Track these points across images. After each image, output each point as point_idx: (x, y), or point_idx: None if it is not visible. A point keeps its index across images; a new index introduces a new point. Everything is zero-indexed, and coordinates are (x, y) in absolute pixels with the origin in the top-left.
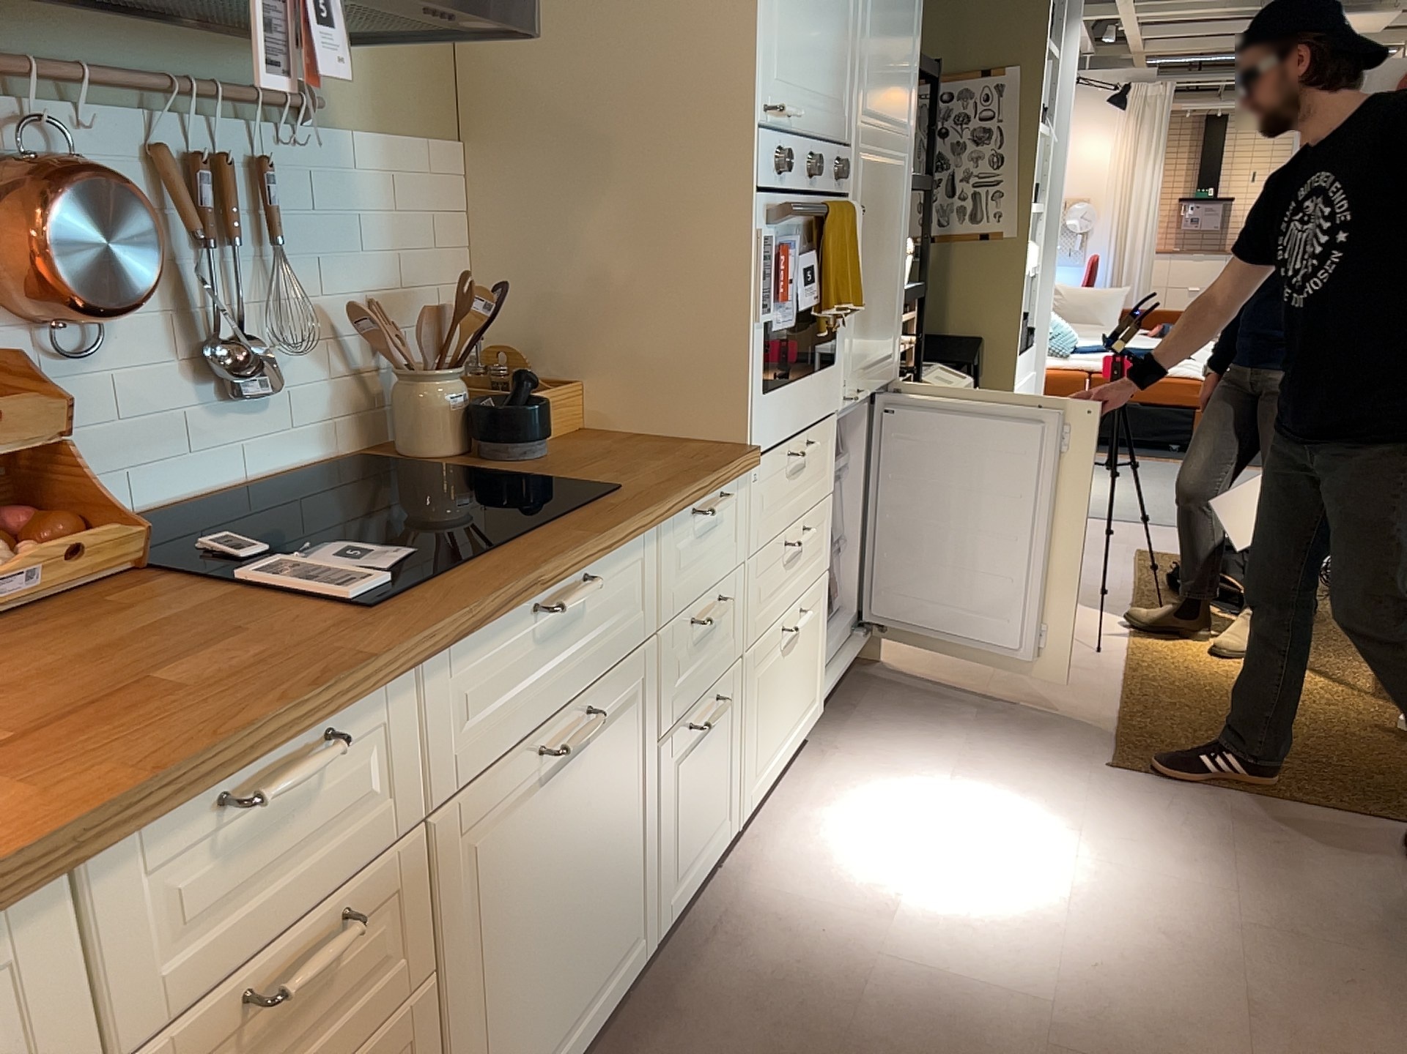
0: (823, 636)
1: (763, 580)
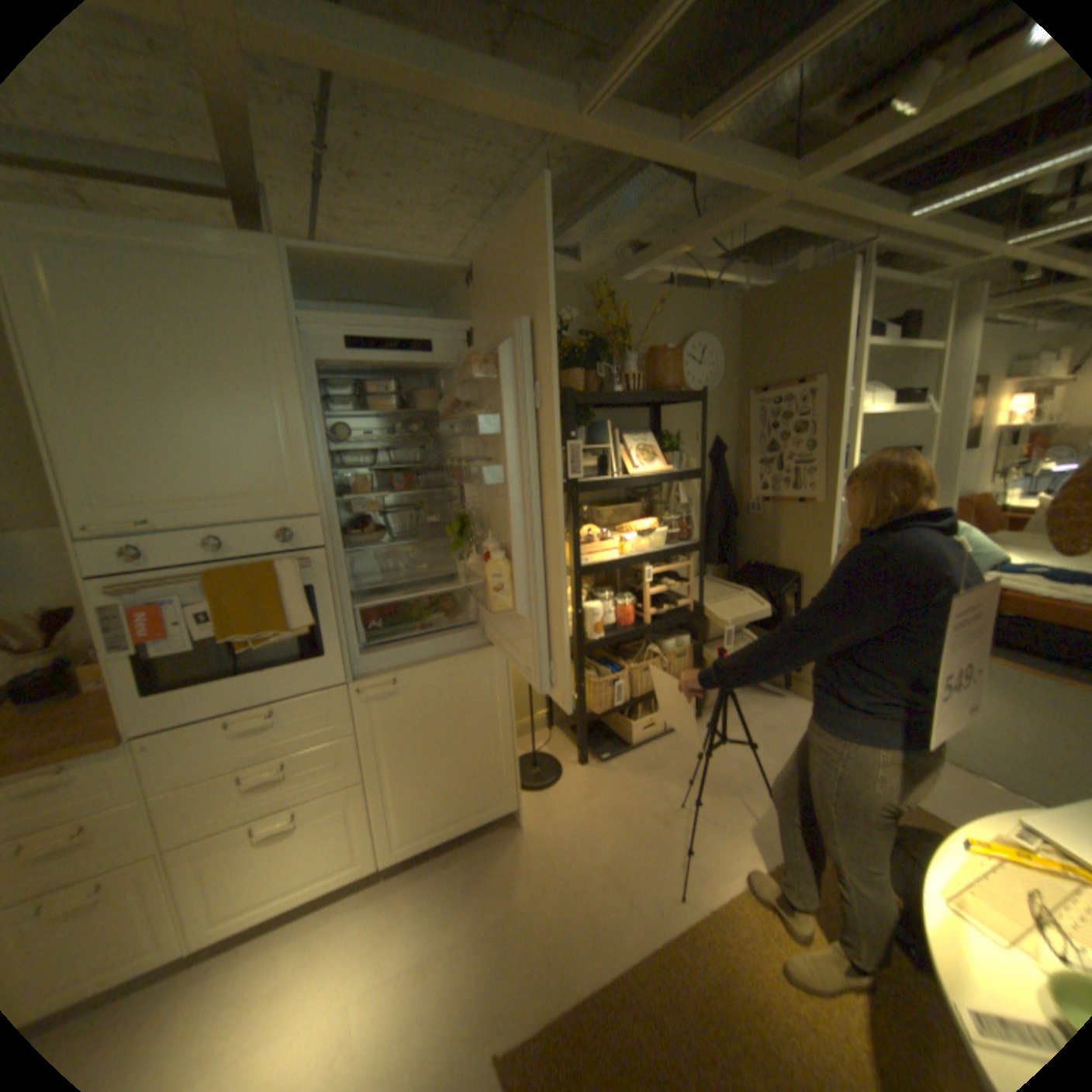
0: (358, 827)
1: (189, 807)
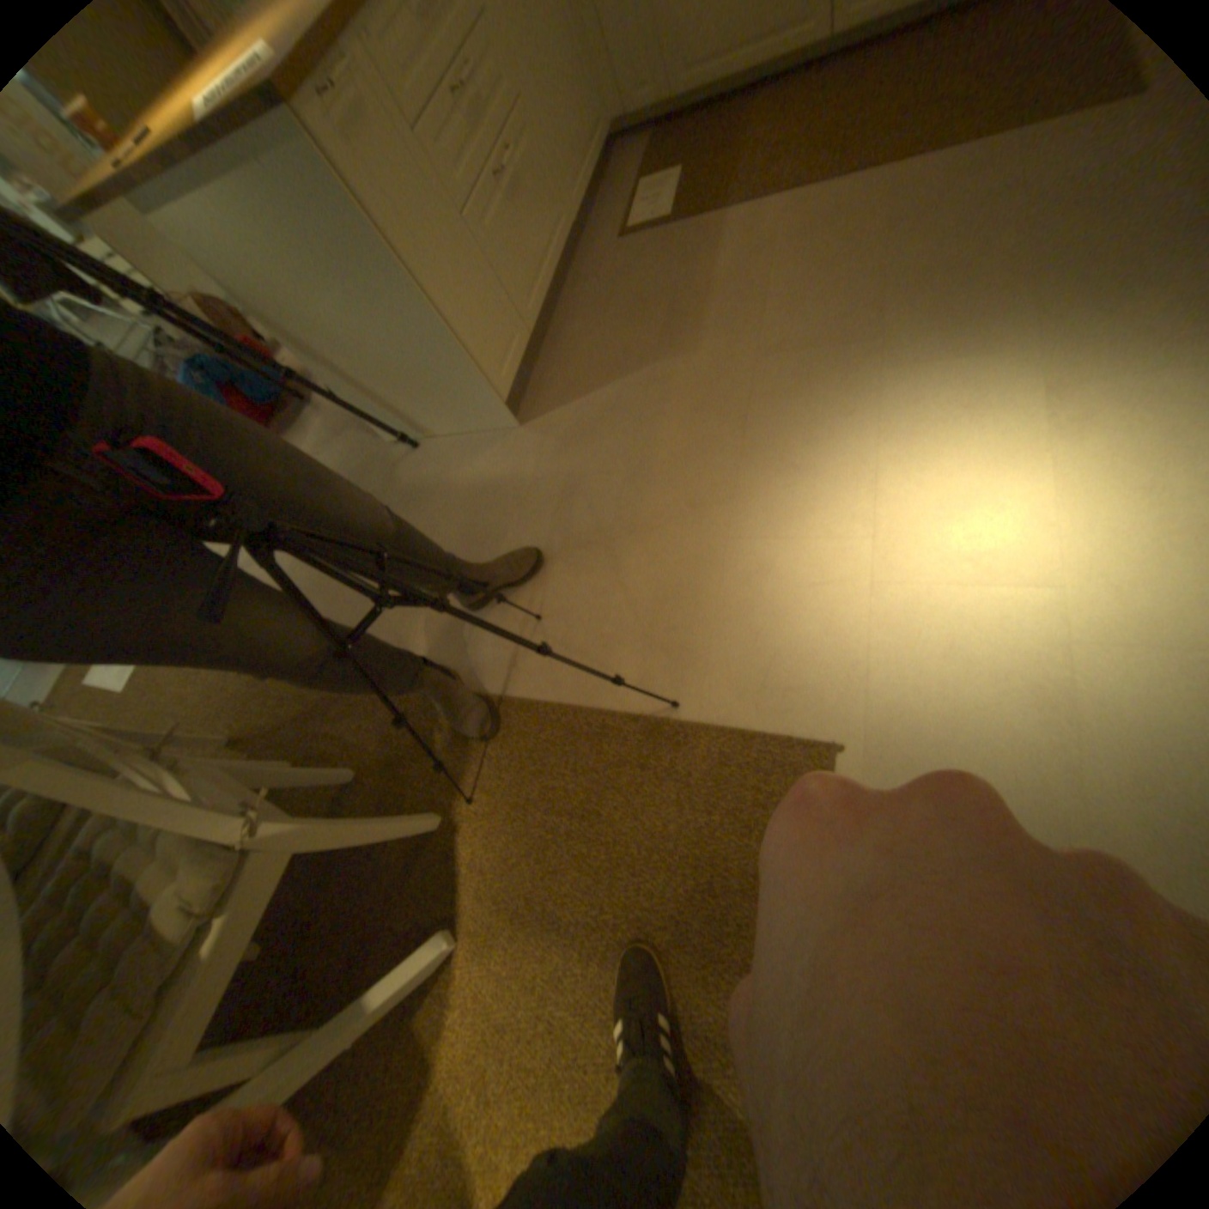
0: None
1: None
